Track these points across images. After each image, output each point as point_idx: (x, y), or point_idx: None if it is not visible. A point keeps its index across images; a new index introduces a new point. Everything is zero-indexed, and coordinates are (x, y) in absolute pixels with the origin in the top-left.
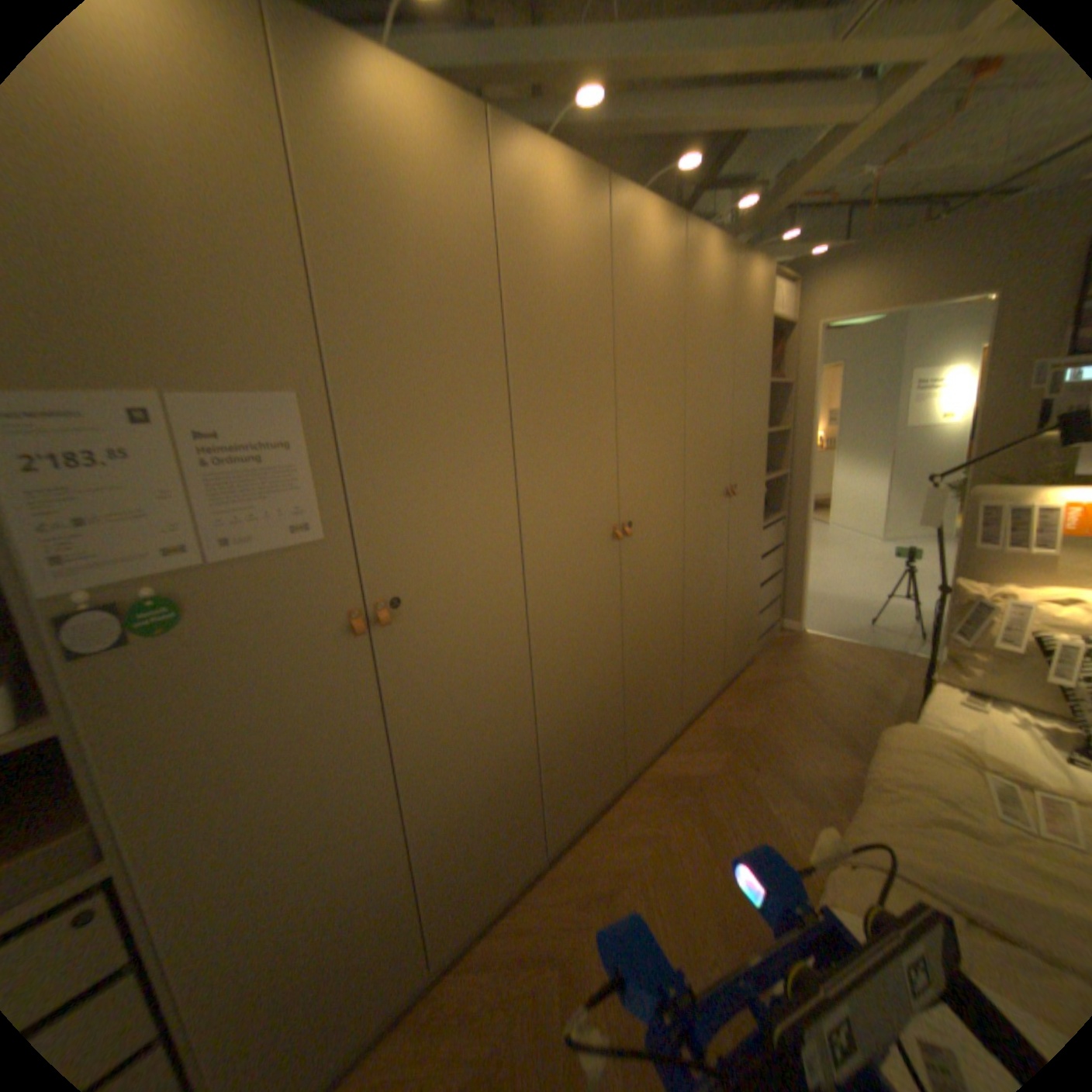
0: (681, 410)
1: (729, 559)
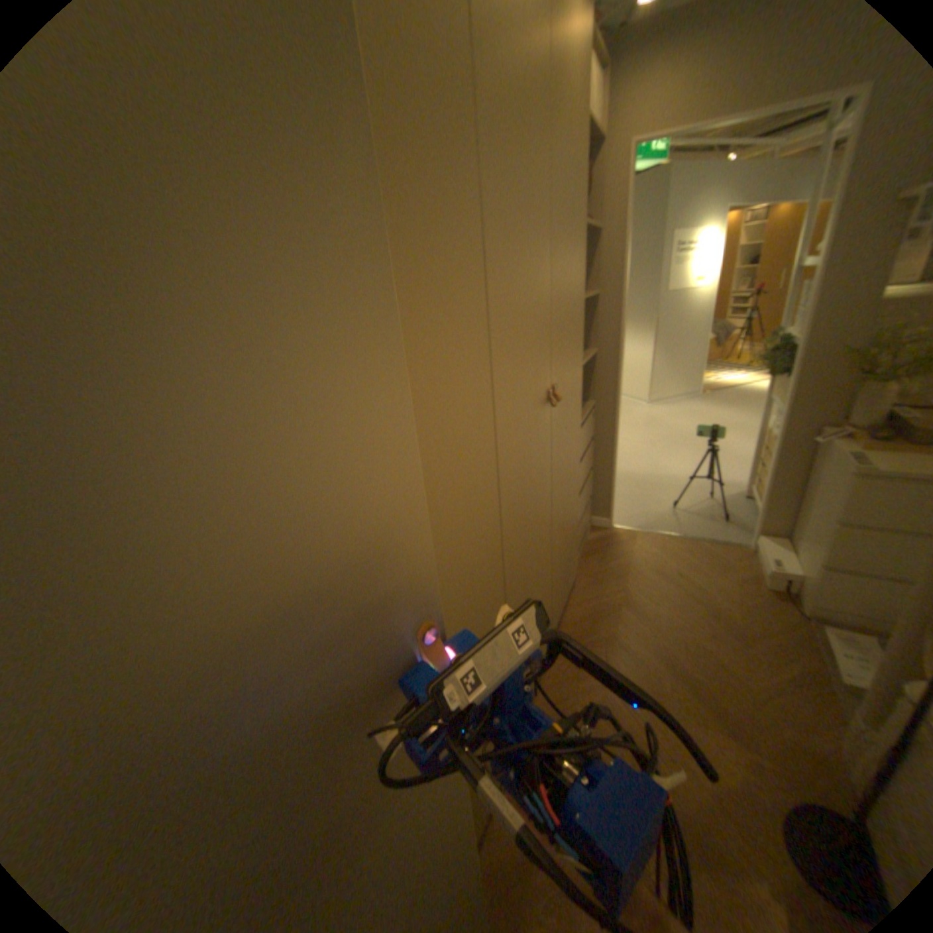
0: (480, 249)
1: (554, 488)
